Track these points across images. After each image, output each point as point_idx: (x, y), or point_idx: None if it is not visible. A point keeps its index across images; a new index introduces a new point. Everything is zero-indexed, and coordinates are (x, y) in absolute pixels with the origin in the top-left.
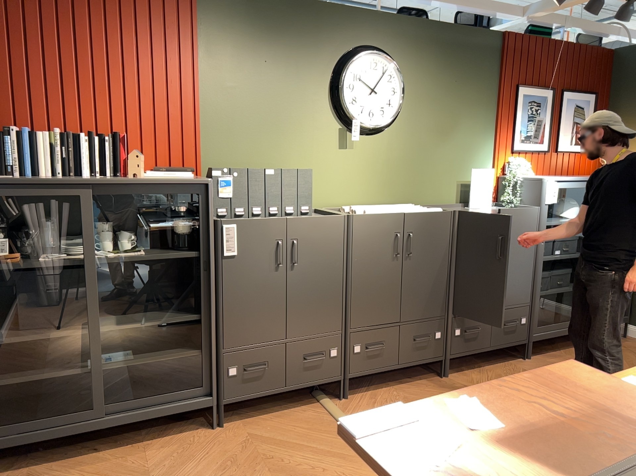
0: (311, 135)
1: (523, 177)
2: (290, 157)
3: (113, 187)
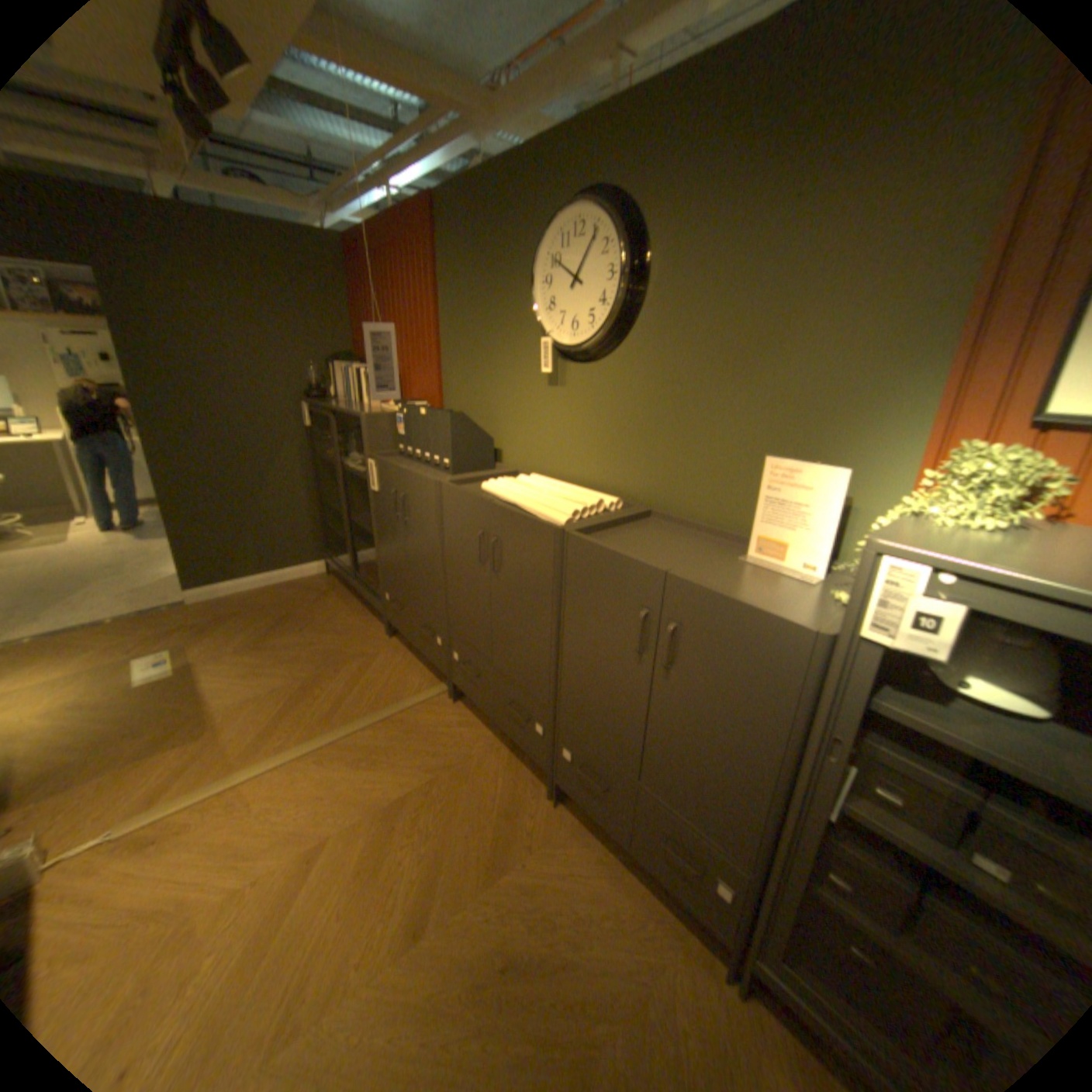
0: (519, 364)
1: (897, 519)
2: (500, 396)
3: (340, 413)
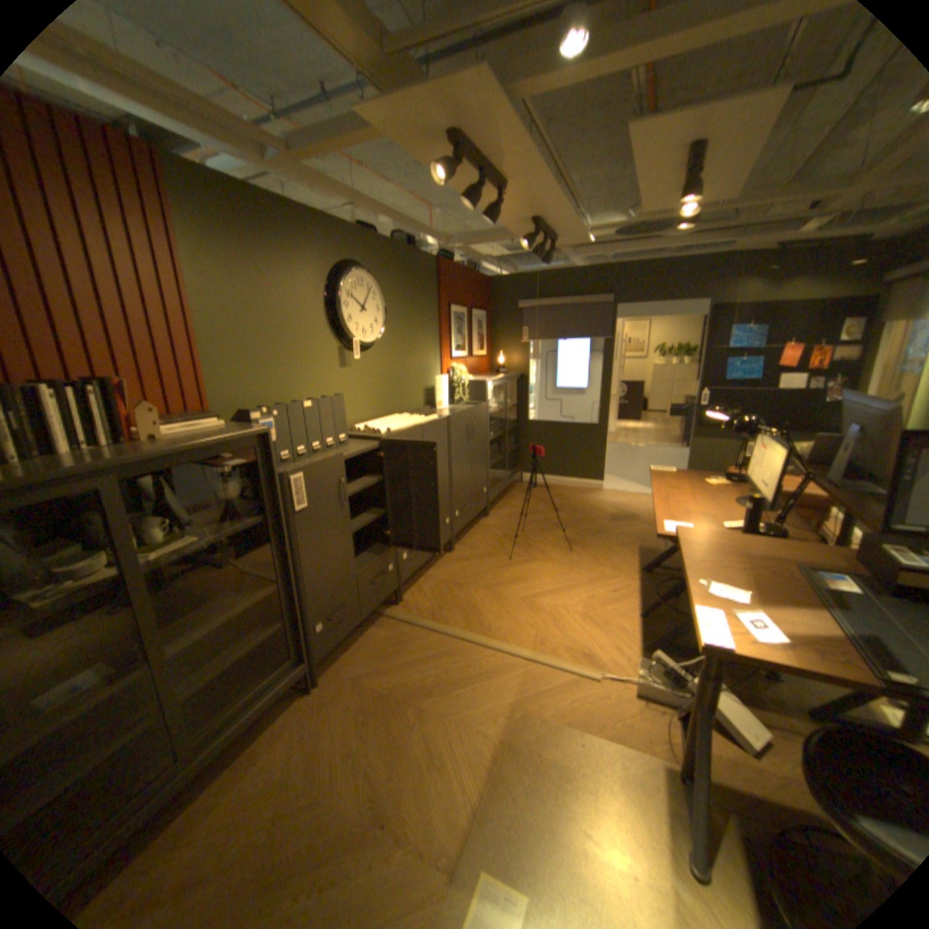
0: (316, 356)
1: (468, 381)
2: (299, 383)
3: (148, 462)
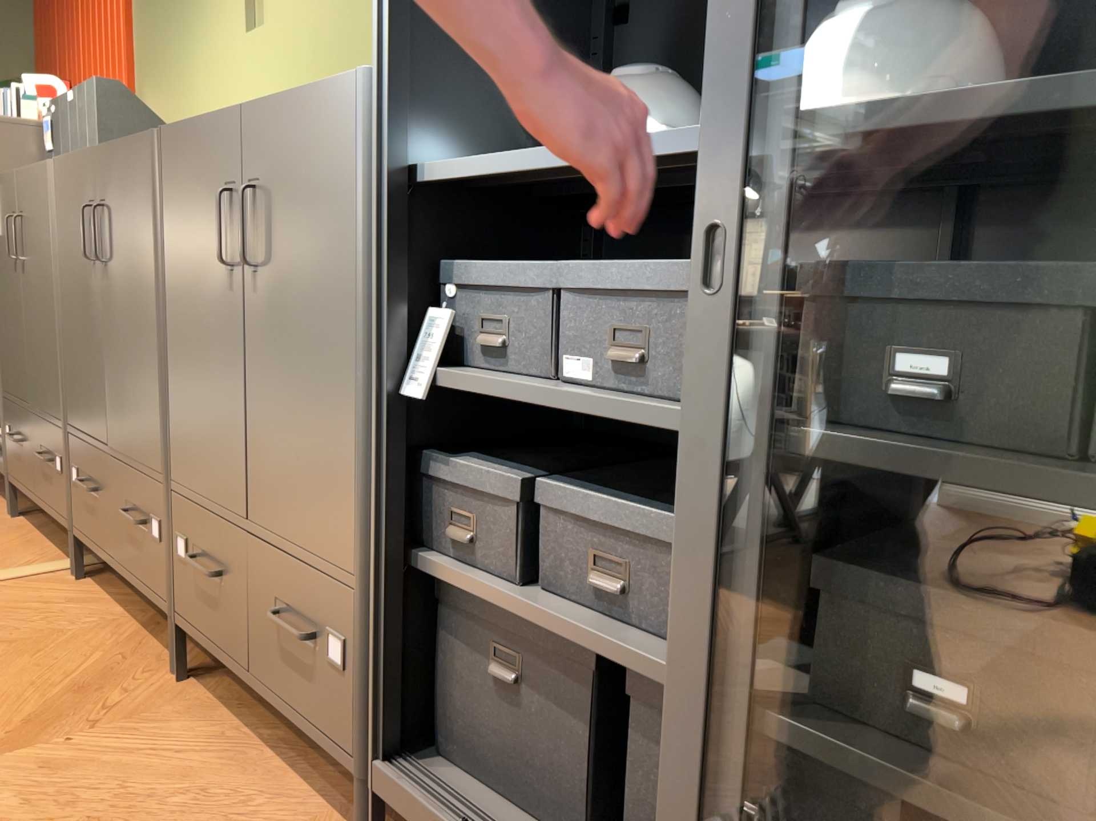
0: (216, 19)
1: None
2: (197, 78)
3: None
